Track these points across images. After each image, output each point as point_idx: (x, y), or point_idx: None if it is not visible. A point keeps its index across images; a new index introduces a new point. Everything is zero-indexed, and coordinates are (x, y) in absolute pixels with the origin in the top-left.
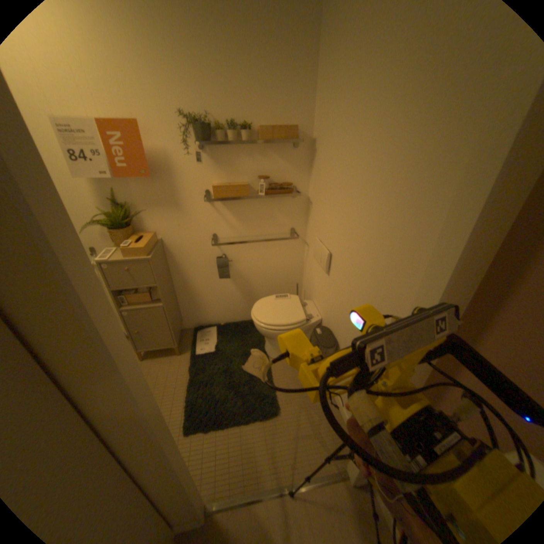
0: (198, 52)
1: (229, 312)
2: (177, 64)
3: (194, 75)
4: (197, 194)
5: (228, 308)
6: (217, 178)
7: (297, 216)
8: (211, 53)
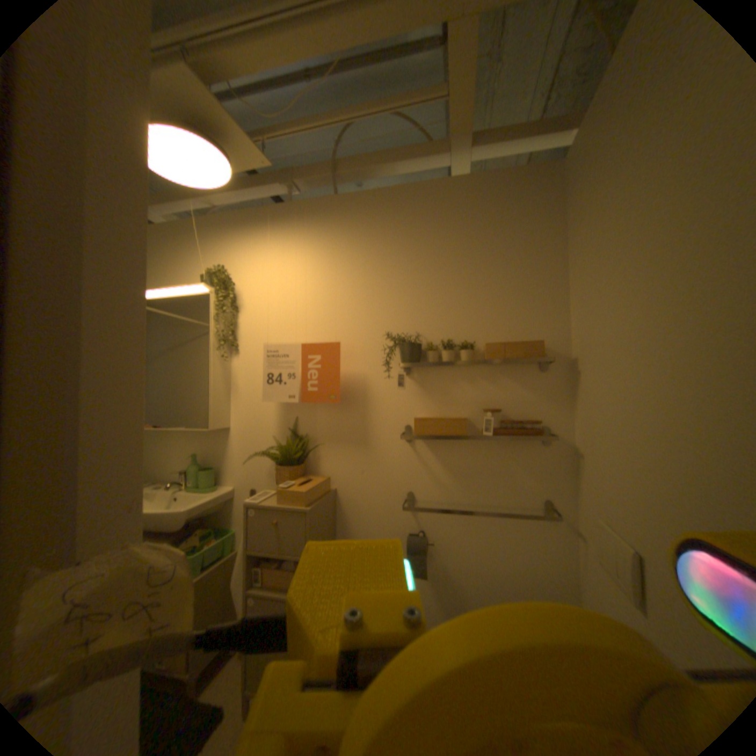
0: (416, 279)
1: None
2: (393, 291)
3: (409, 299)
4: (394, 429)
5: None
6: (423, 409)
7: (557, 477)
8: (430, 277)
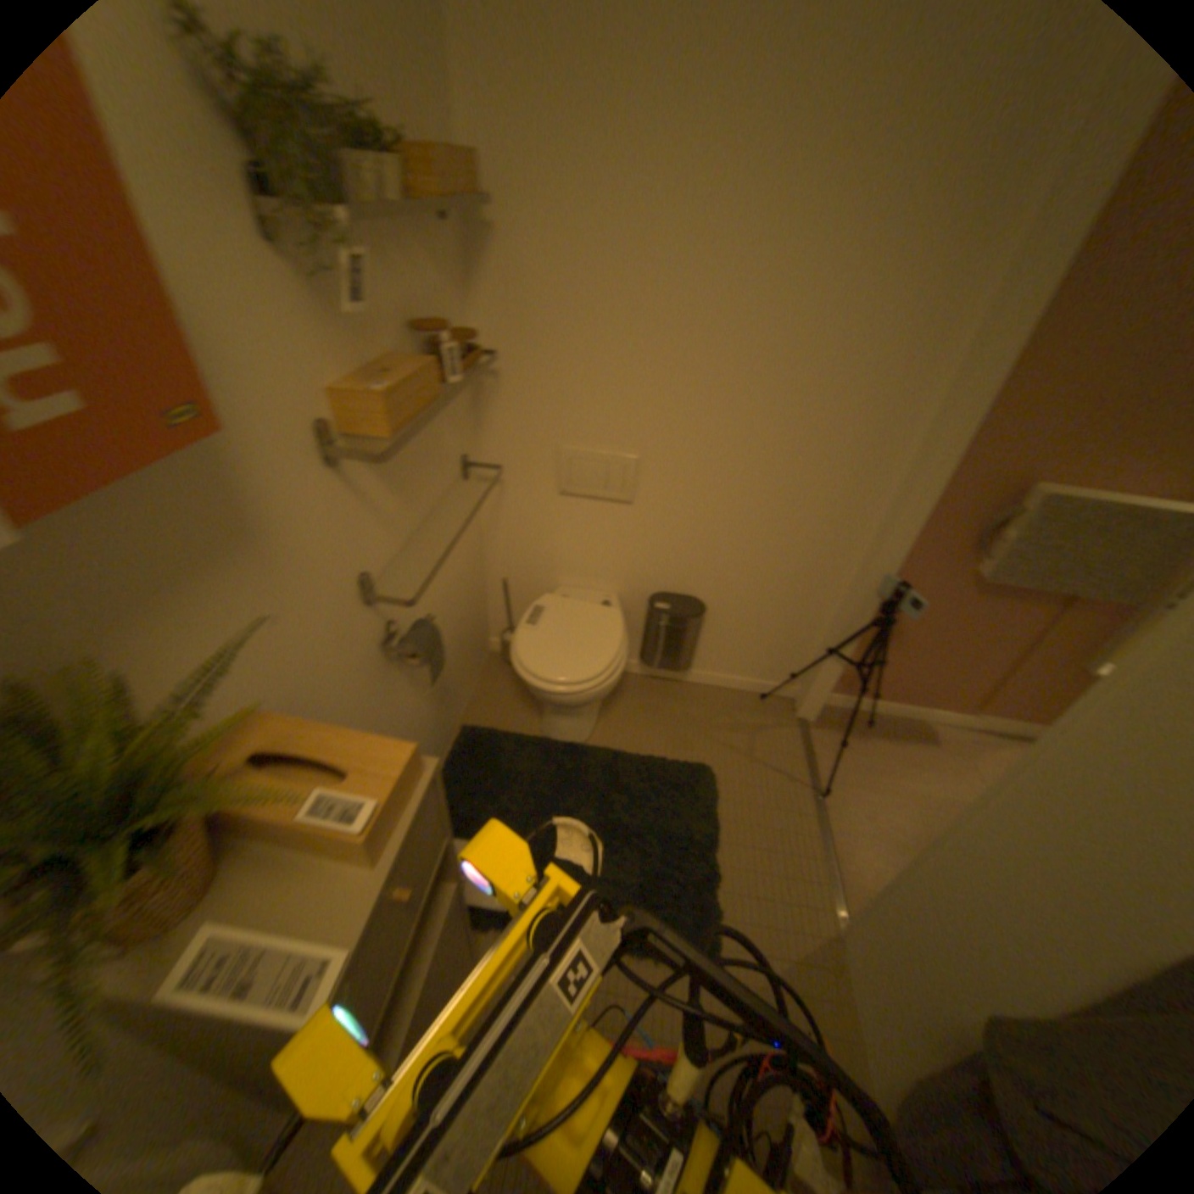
0: None
1: None
2: None
3: None
4: (301, 449)
5: None
6: (336, 360)
7: (467, 418)
8: None
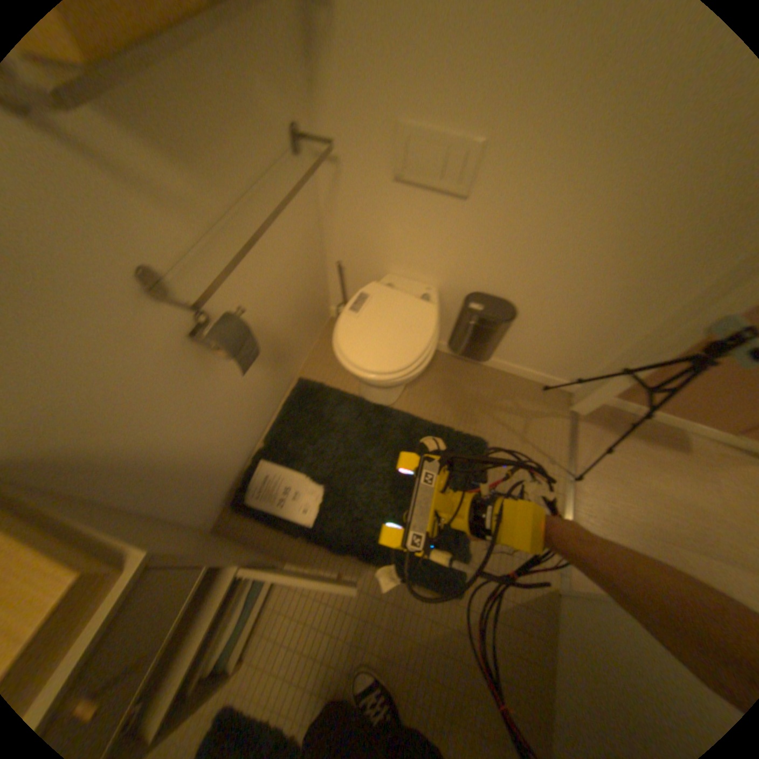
0: None
1: (258, 417)
2: None
3: None
4: None
5: (255, 411)
6: None
7: (292, 69)
8: None
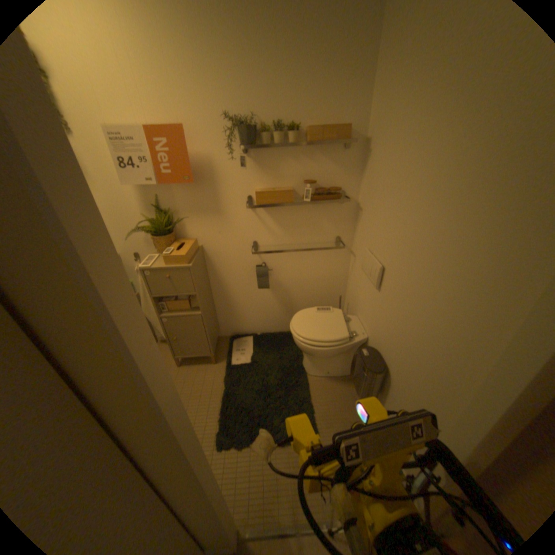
0: (246, 50)
1: (266, 322)
2: (224, 64)
3: (241, 75)
4: (239, 200)
5: (266, 318)
6: (260, 183)
7: (344, 223)
8: (260, 49)
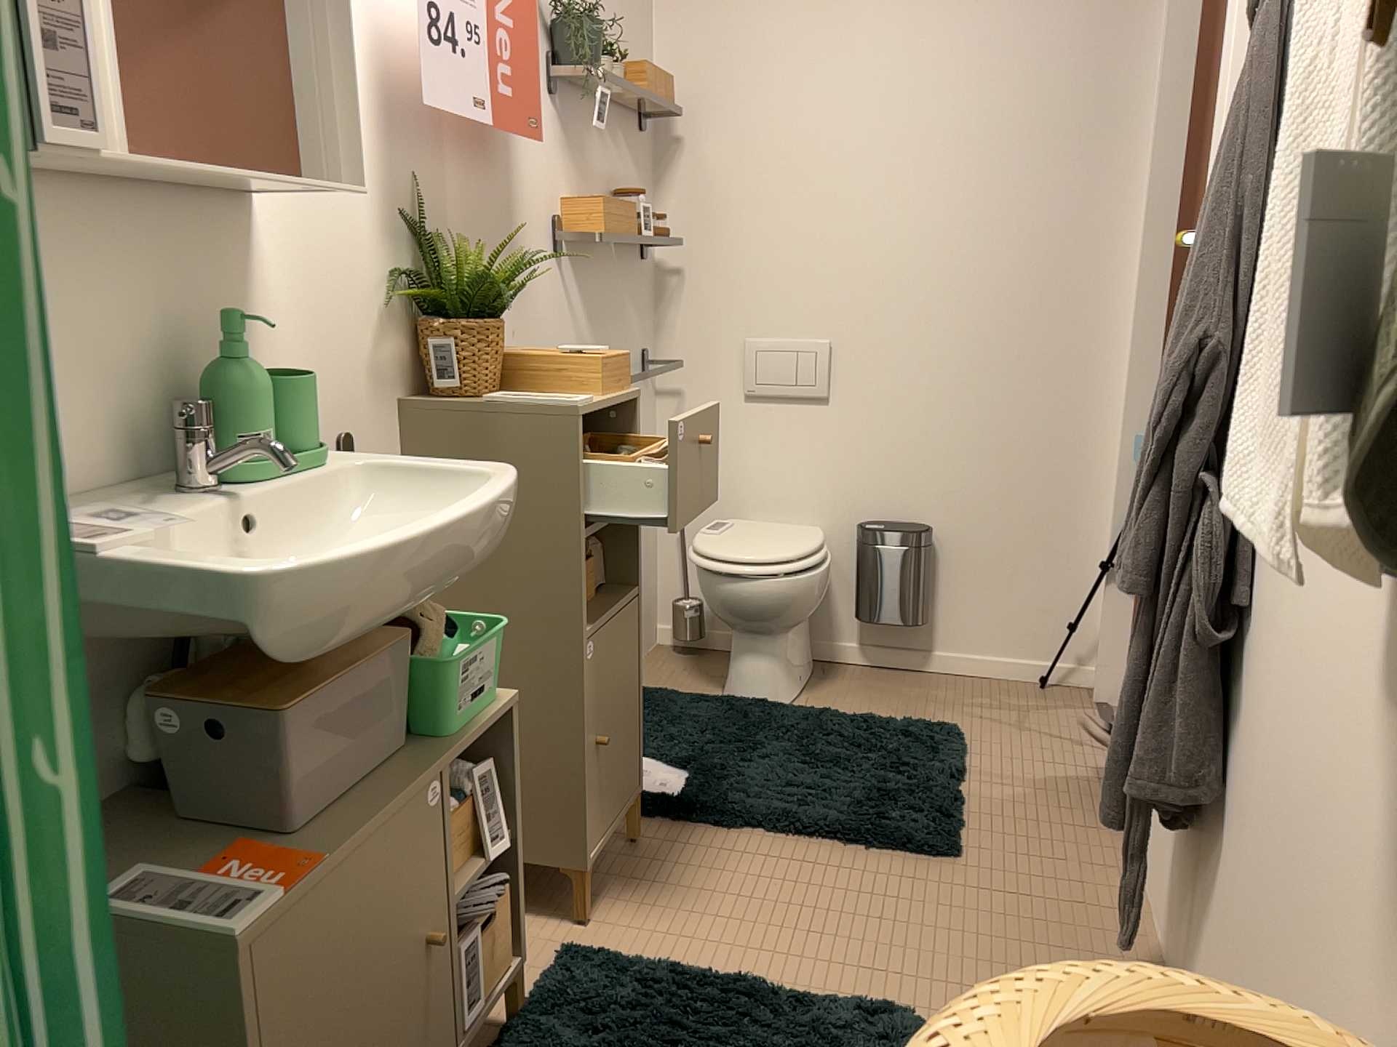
0: None
1: None
2: None
3: None
4: (544, 229)
5: None
6: (568, 187)
7: (647, 313)
8: None
